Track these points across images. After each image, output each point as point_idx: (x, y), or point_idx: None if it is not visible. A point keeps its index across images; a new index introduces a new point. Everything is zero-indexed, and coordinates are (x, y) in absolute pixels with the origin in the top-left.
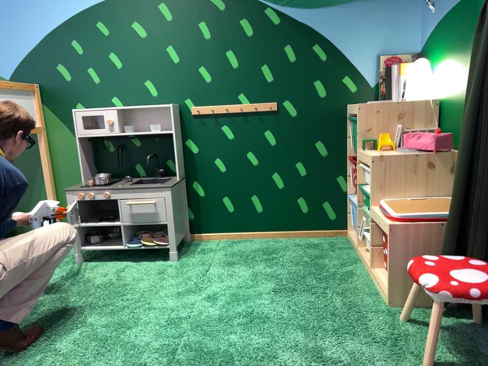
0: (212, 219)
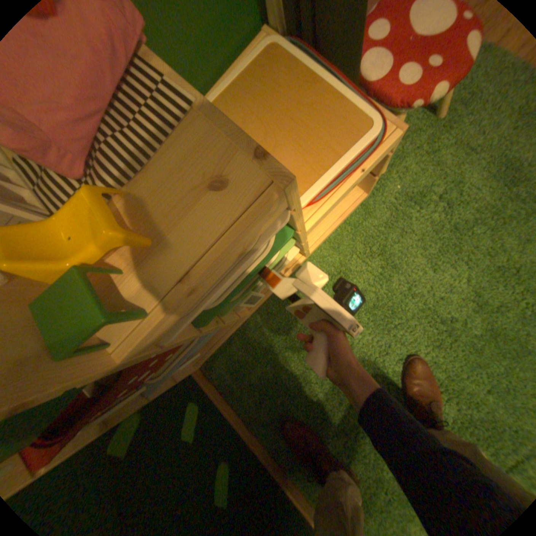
0: None
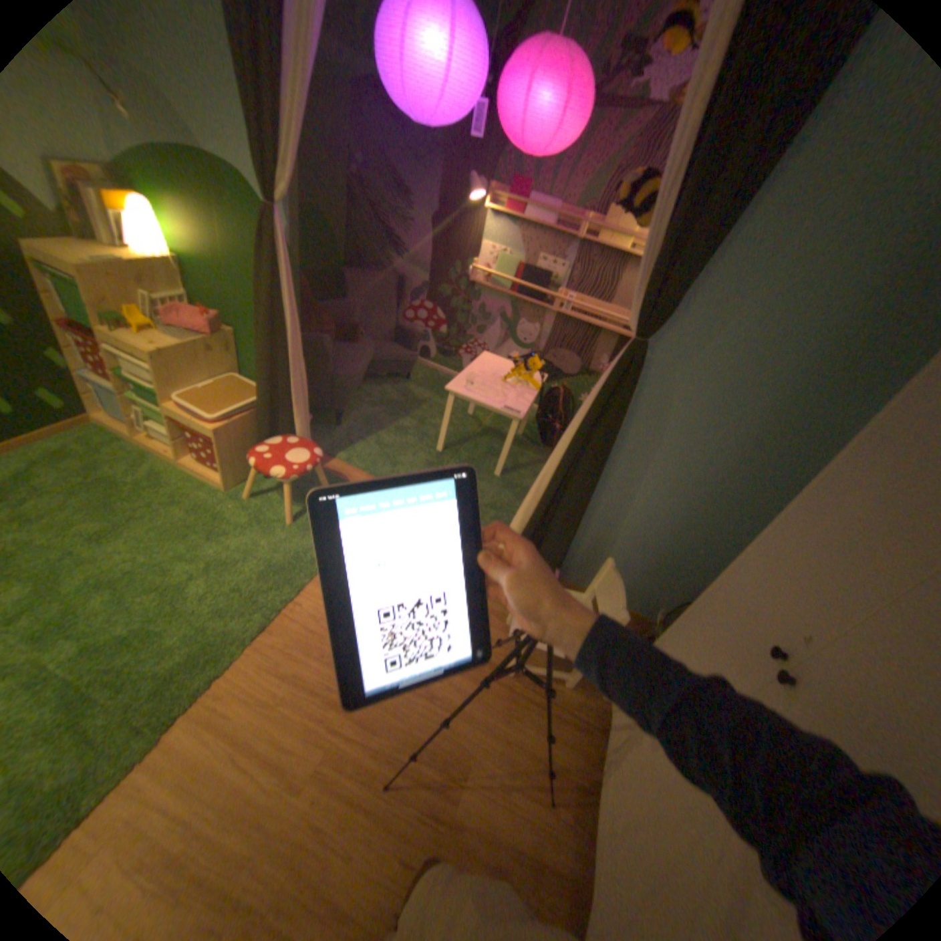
0: None
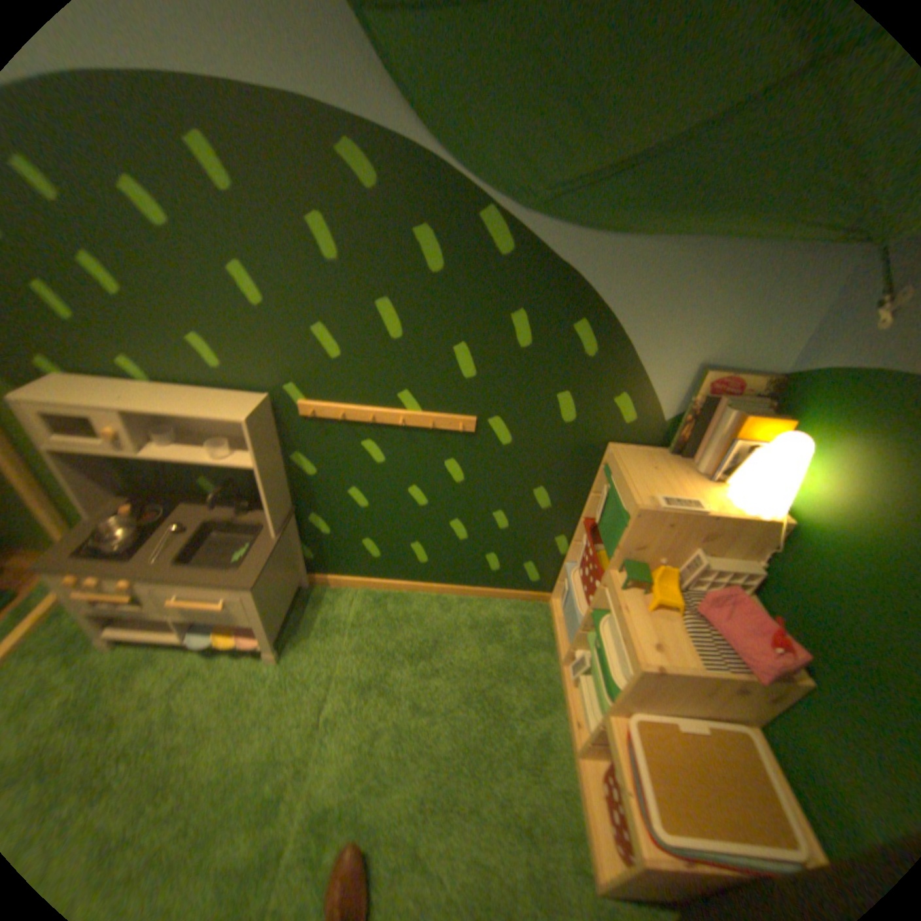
0: (345, 563)
